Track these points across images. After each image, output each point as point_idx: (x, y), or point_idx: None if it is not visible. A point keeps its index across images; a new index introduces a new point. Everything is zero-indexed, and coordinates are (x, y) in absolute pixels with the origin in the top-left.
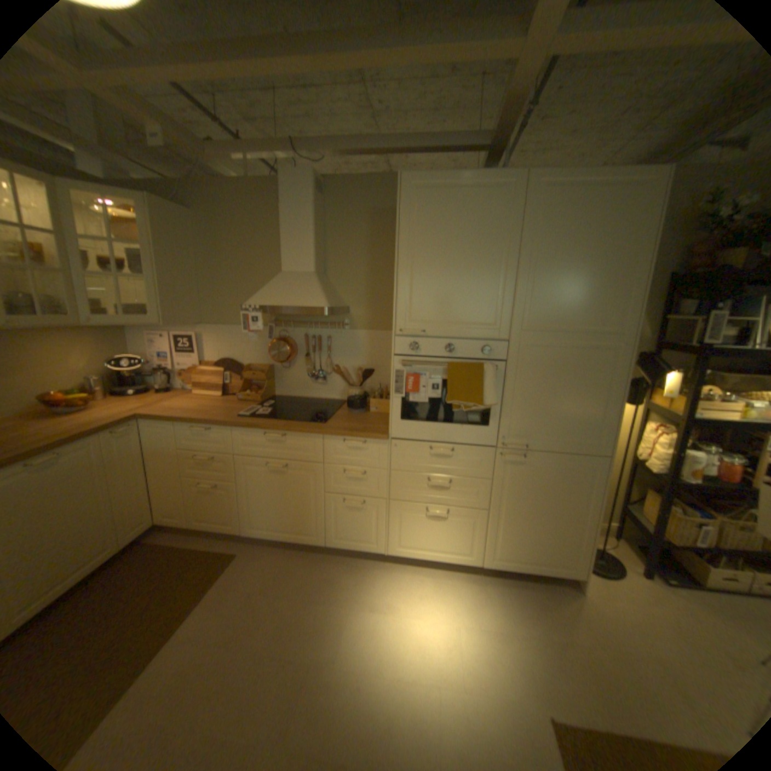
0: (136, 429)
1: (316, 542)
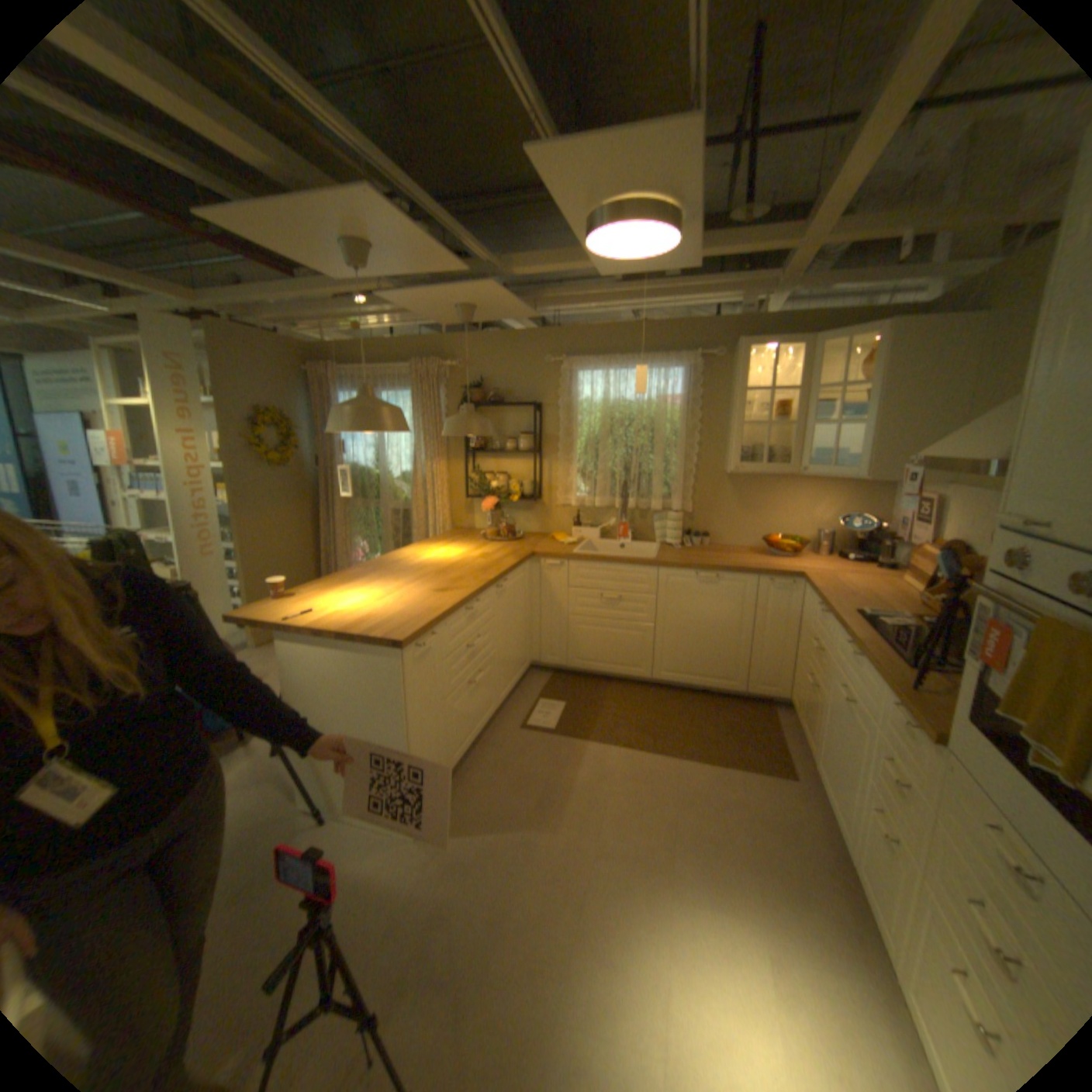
0: (801, 589)
1: (850, 851)
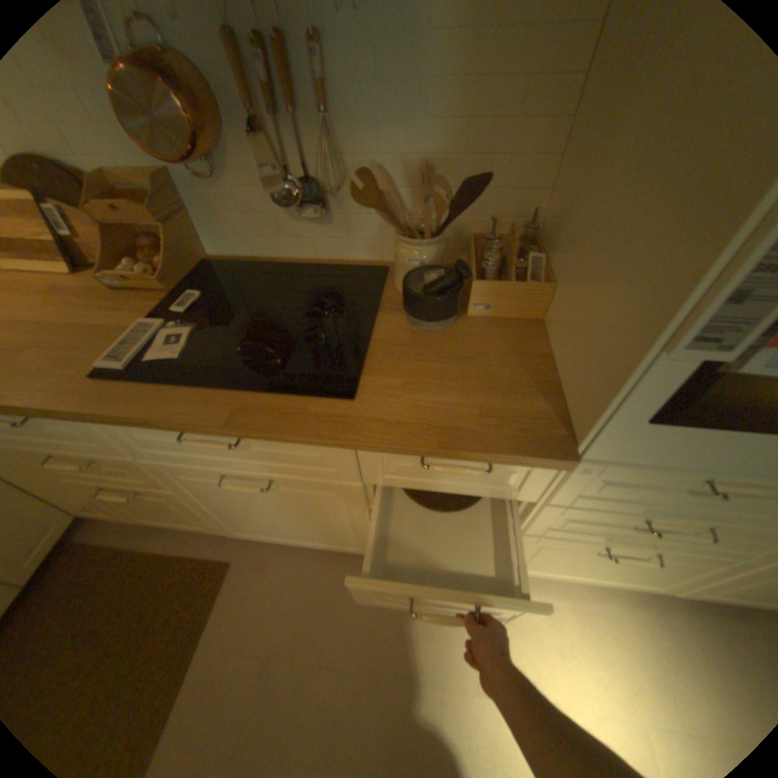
0: None
1: (362, 552)
